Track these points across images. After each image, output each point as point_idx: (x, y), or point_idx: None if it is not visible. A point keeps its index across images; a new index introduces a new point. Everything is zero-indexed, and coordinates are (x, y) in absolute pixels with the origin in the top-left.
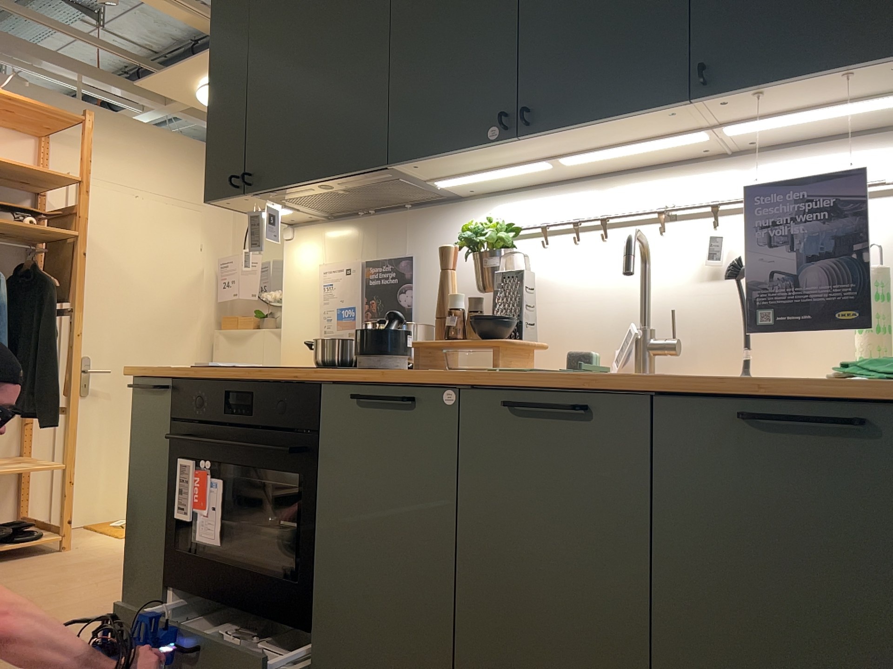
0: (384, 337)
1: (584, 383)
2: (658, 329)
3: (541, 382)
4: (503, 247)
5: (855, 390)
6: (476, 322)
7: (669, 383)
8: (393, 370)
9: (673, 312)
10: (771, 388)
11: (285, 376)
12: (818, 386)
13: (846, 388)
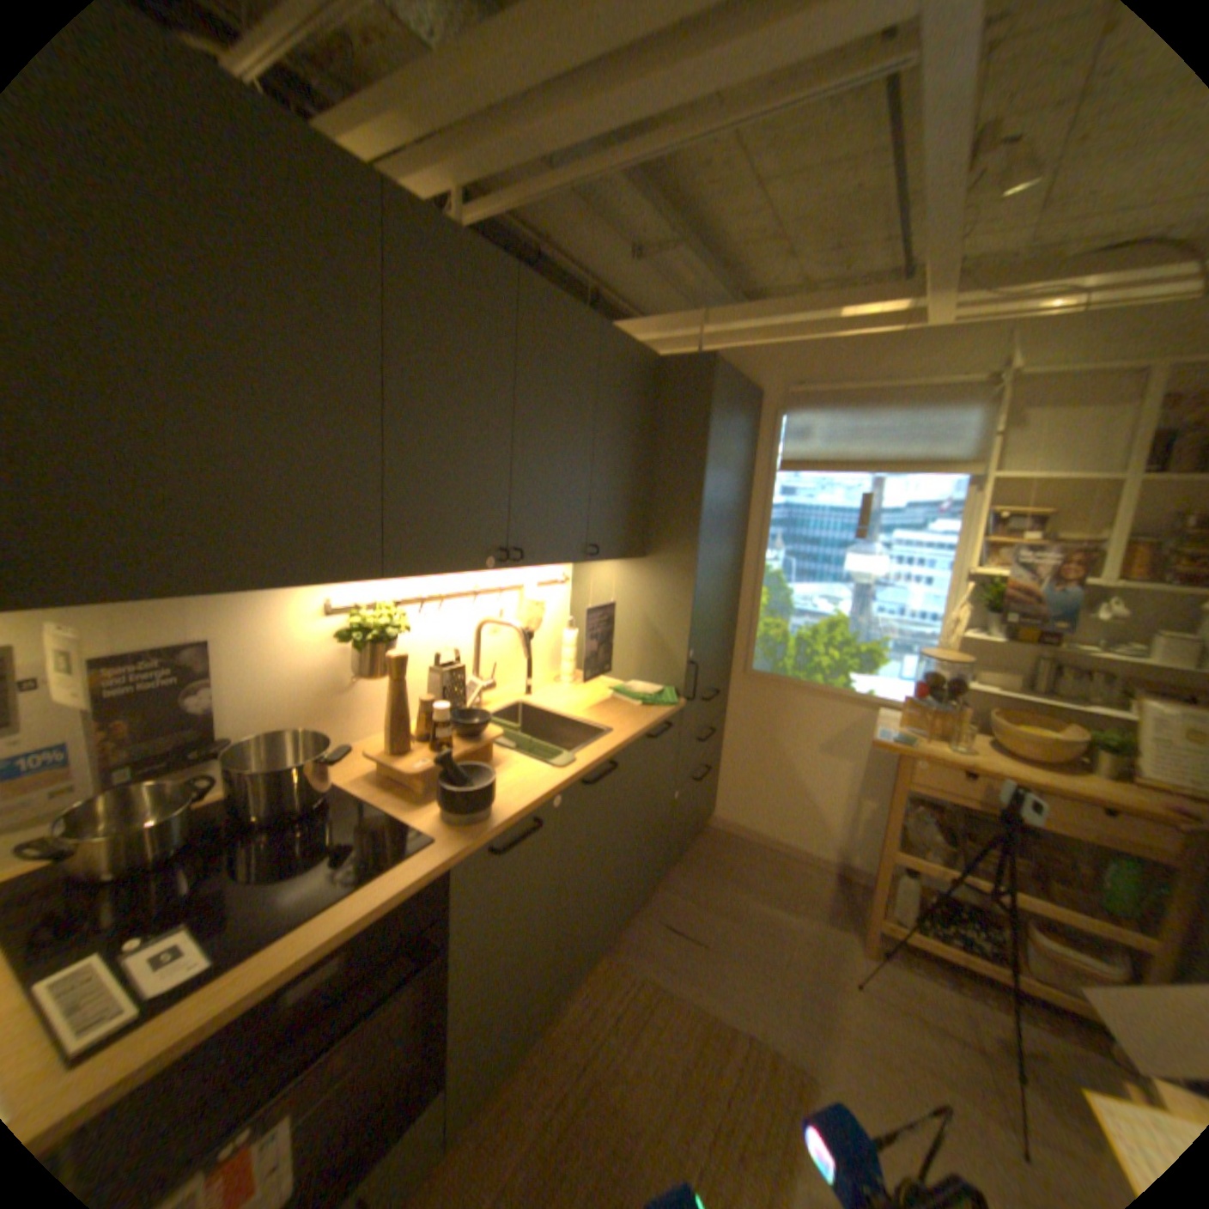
0: (488, 784)
1: (613, 752)
2: (477, 675)
3: (591, 761)
4: (389, 633)
5: (663, 713)
6: (456, 726)
7: (637, 736)
8: (491, 807)
9: (496, 665)
10: (655, 724)
11: (391, 894)
12: (656, 716)
13: (668, 715)
